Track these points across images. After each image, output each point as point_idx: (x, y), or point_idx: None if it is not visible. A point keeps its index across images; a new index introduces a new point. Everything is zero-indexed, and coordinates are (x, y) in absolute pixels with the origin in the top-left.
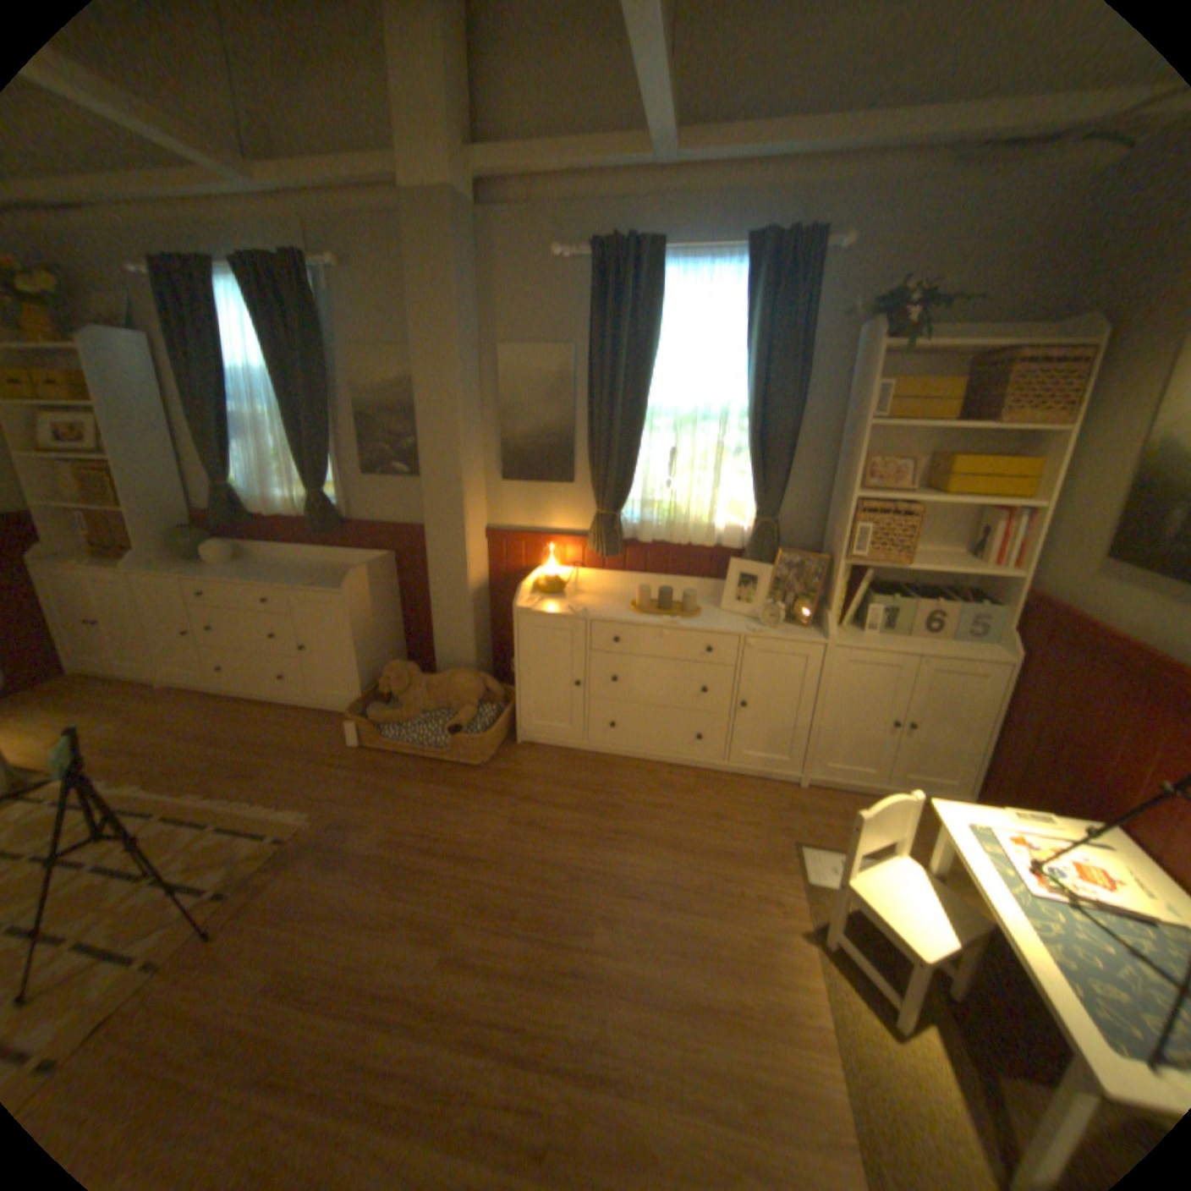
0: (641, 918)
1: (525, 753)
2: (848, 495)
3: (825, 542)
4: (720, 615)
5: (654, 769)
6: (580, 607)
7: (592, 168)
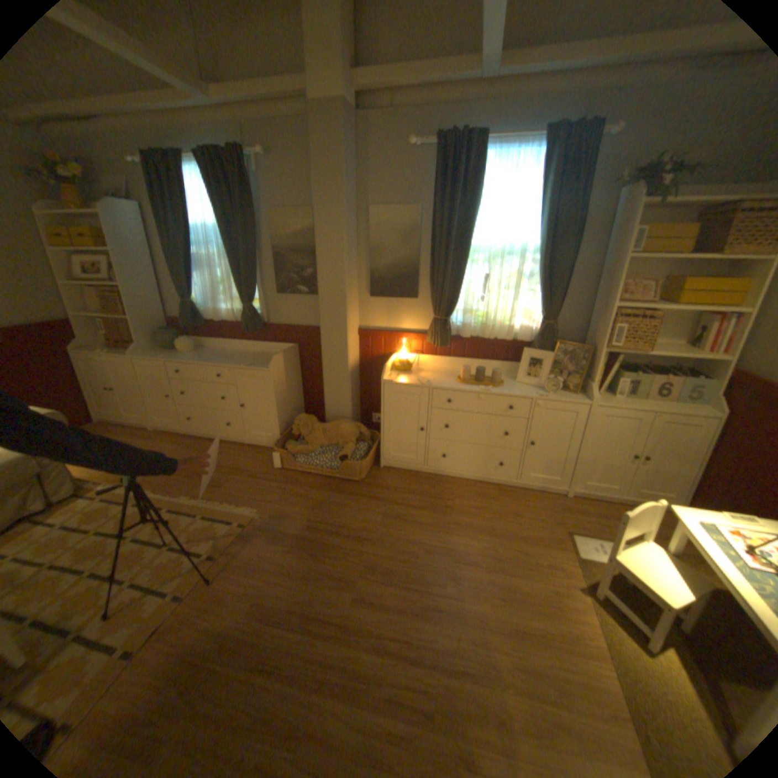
0: (474, 577)
1: (386, 473)
2: (609, 305)
3: (588, 336)
4: (516, 385)
5: (470, 485)
6: (423, 380)
7: (437, 82)
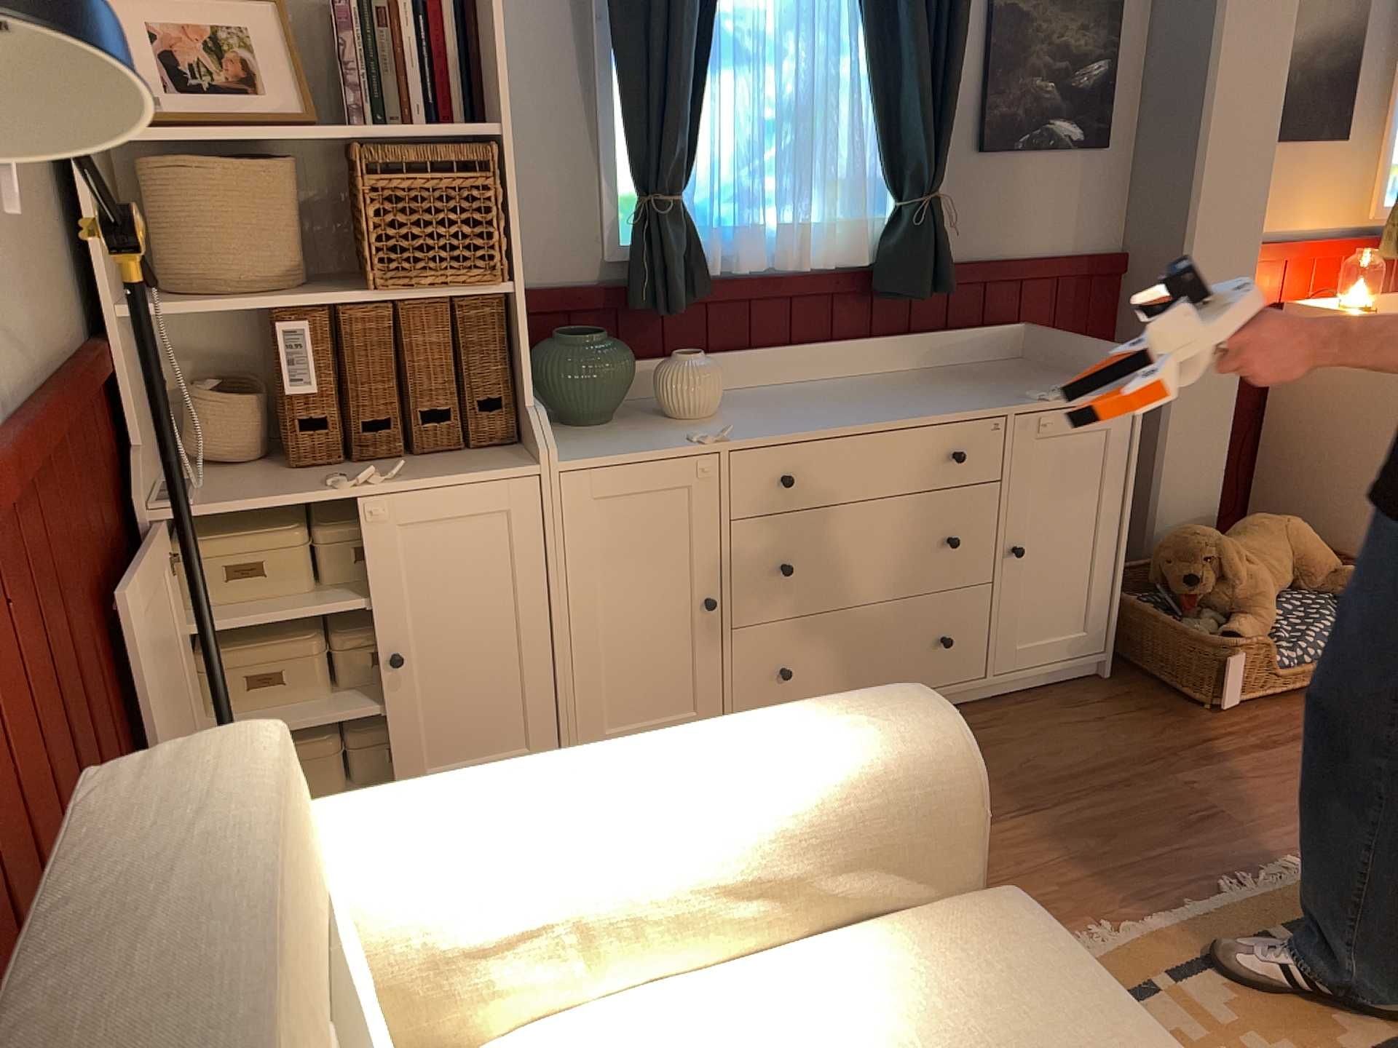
0: None
1: None
2: None
3: None
4: None
5: None
6: None
7: None
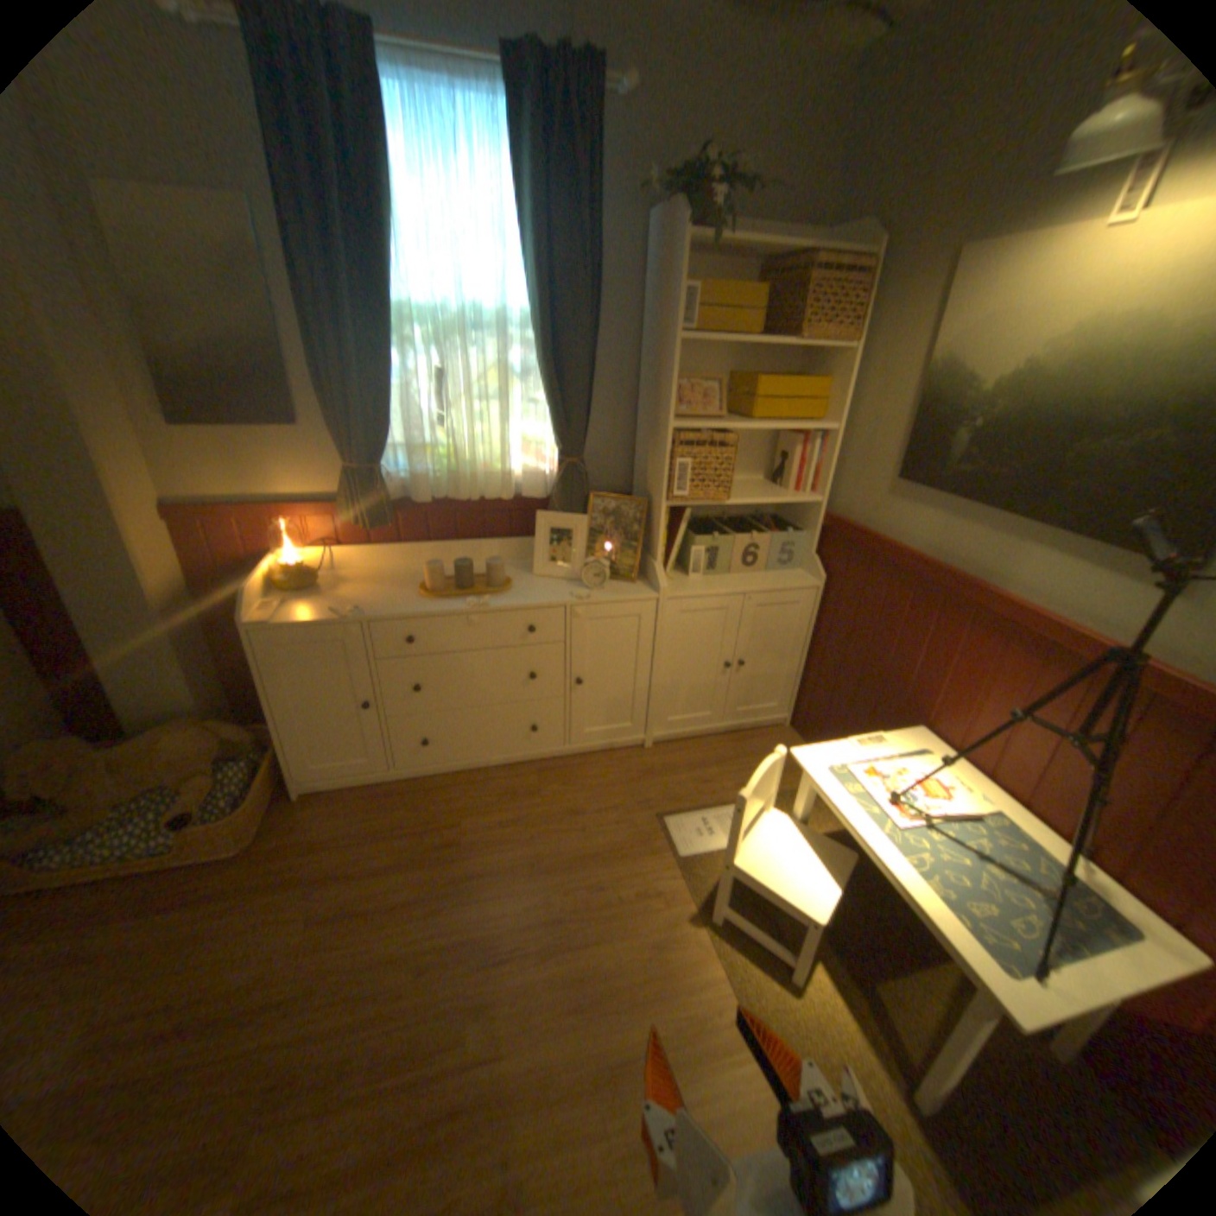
0: (517, 985)
1: (307, 811)
2: (661, 426)
3: (635, 481)
4: (536, 583)
5: (487, 778)
6: (348, 604)
7: None
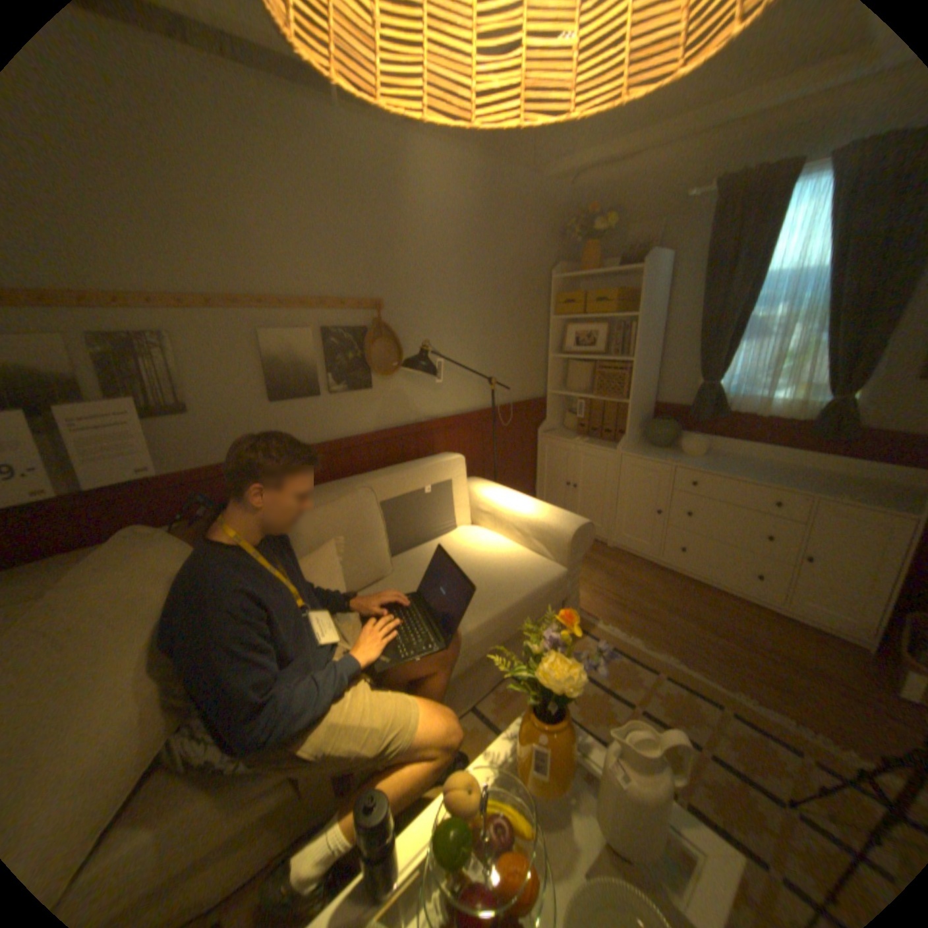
0: None
1: None
2: None
3: None
4: None
5: None
6: None
7: None
